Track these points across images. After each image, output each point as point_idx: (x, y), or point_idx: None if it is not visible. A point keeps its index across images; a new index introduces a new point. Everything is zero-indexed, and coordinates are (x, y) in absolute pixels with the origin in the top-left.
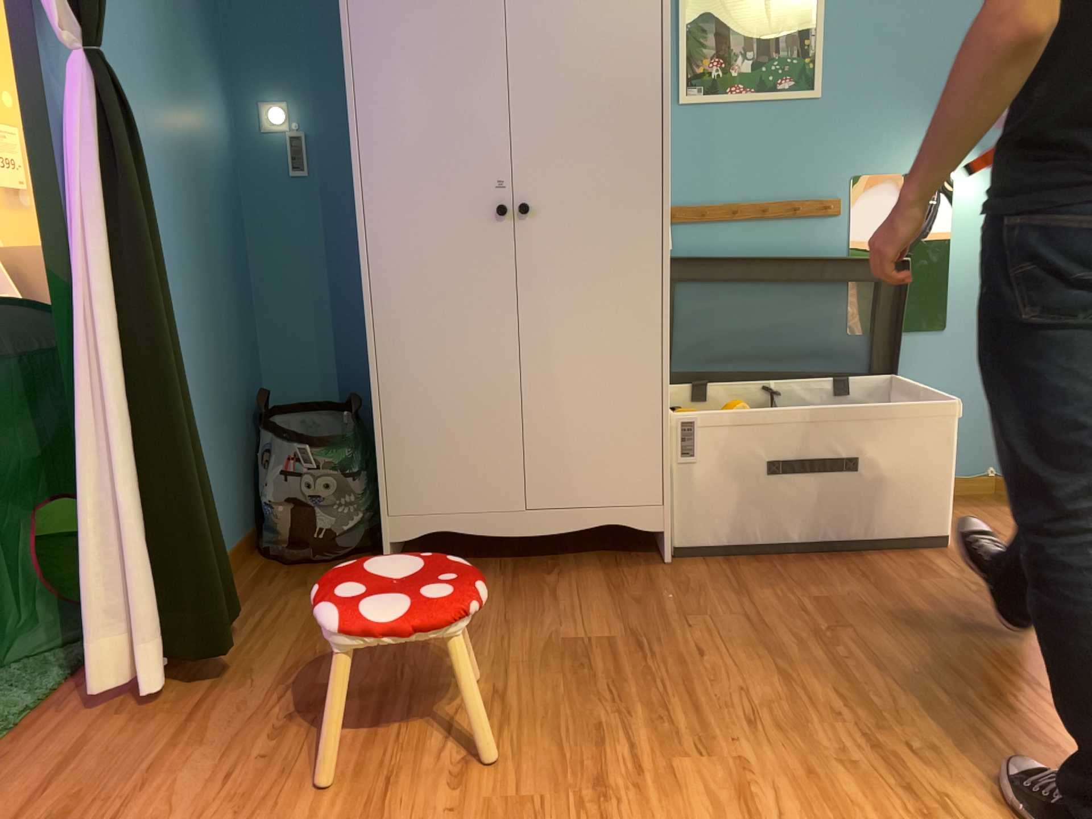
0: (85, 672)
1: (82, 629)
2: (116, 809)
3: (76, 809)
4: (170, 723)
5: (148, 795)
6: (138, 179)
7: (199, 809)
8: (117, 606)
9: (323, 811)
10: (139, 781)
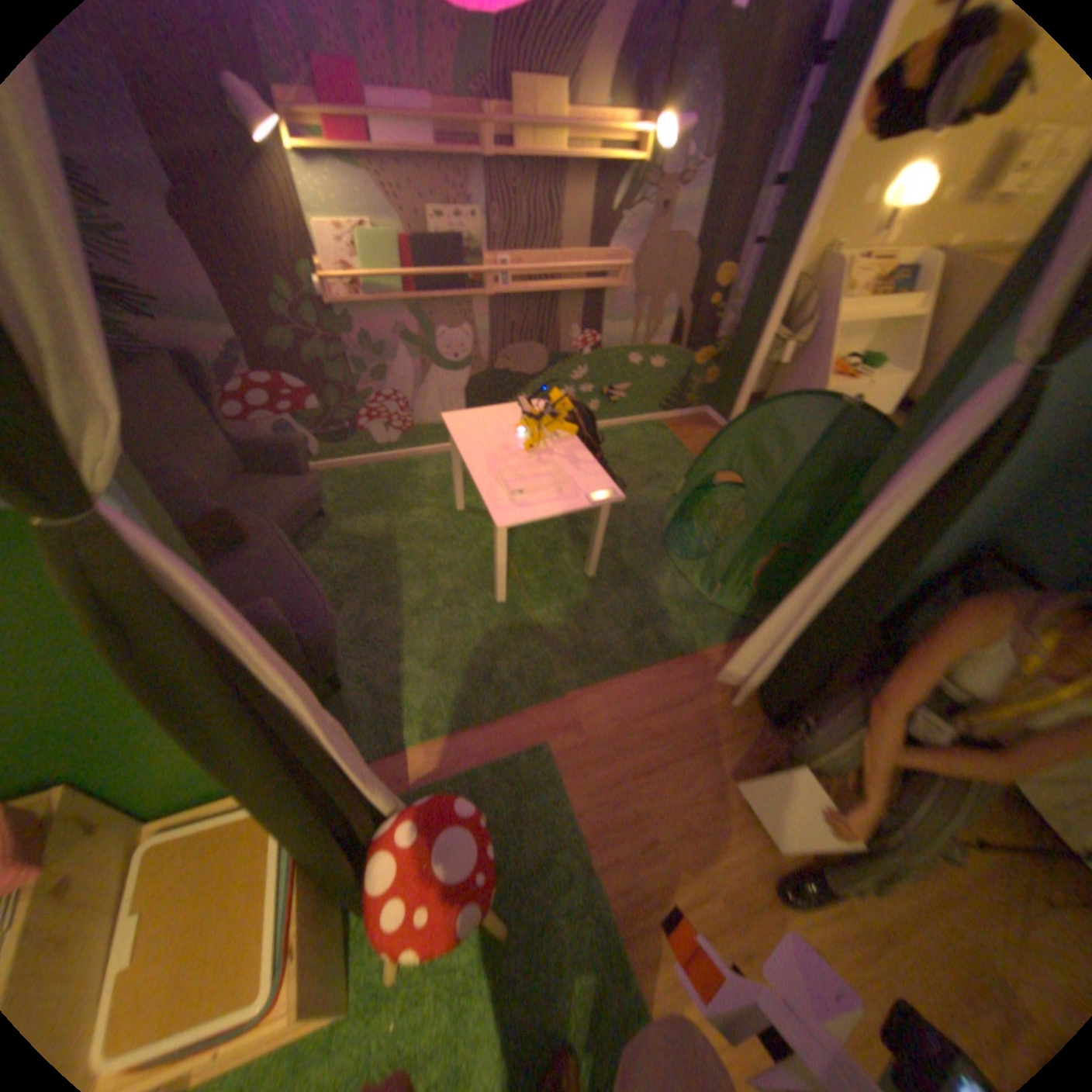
0: (721, 671)
1: (732, 658)
2: (675, 770)
3: (665, 749)
4: (731, 738)
5: (689, 777)
6: (989, 474)
7: (697, 815)
8: (751, 672)
9: (736, 894)
10: (693, 763)
